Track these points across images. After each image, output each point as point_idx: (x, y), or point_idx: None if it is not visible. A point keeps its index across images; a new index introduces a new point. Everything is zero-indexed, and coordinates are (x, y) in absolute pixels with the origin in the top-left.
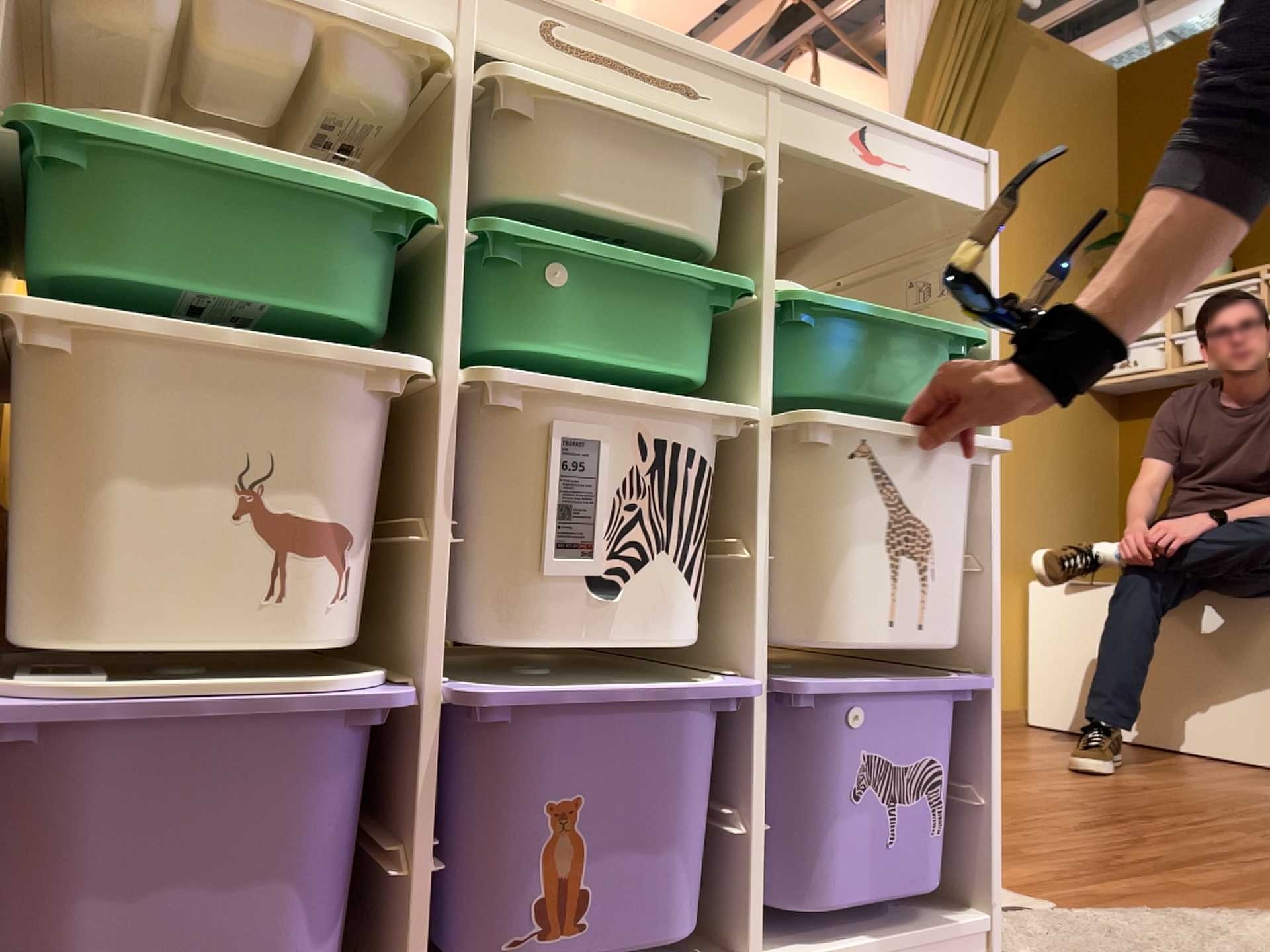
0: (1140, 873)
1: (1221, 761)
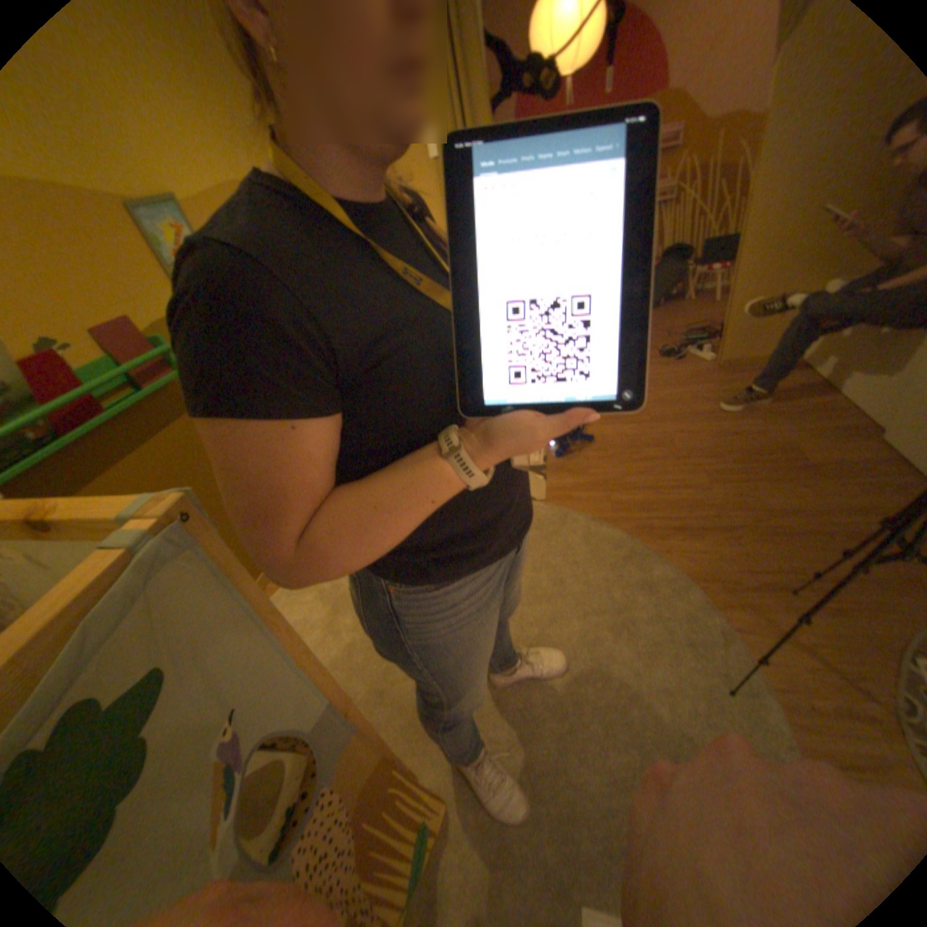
0: (601, 492)
1: (854, 412)
